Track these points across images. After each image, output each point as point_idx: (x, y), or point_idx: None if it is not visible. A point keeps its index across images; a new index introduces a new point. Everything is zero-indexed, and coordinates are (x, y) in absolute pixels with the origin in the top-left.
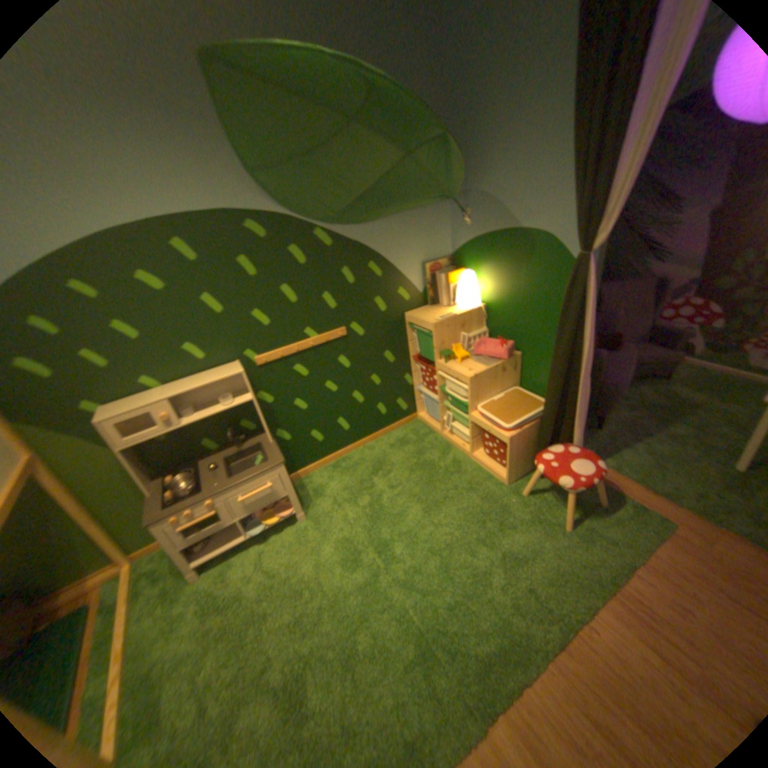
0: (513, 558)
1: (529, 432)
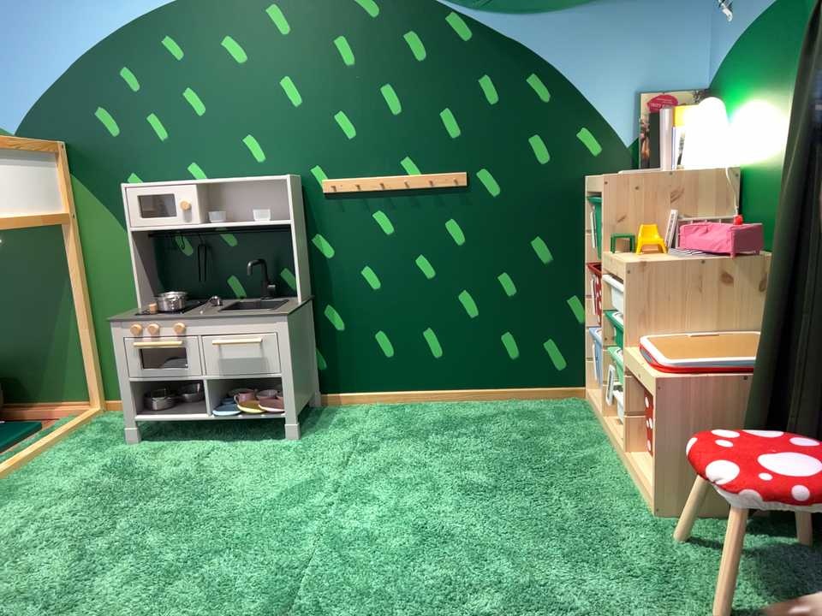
0: (549, 599)
1: (721, 391)
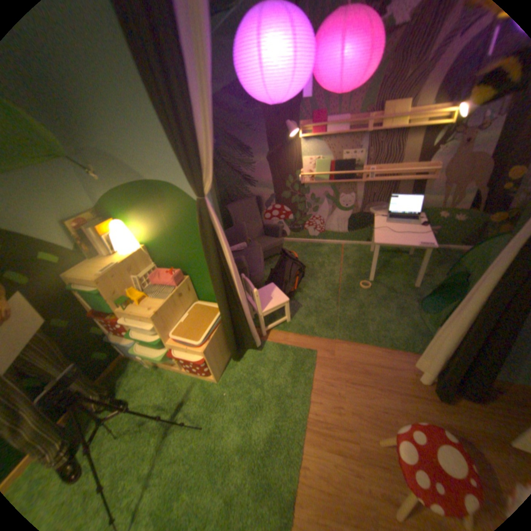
0: (239, 449)
1: (216, 337)
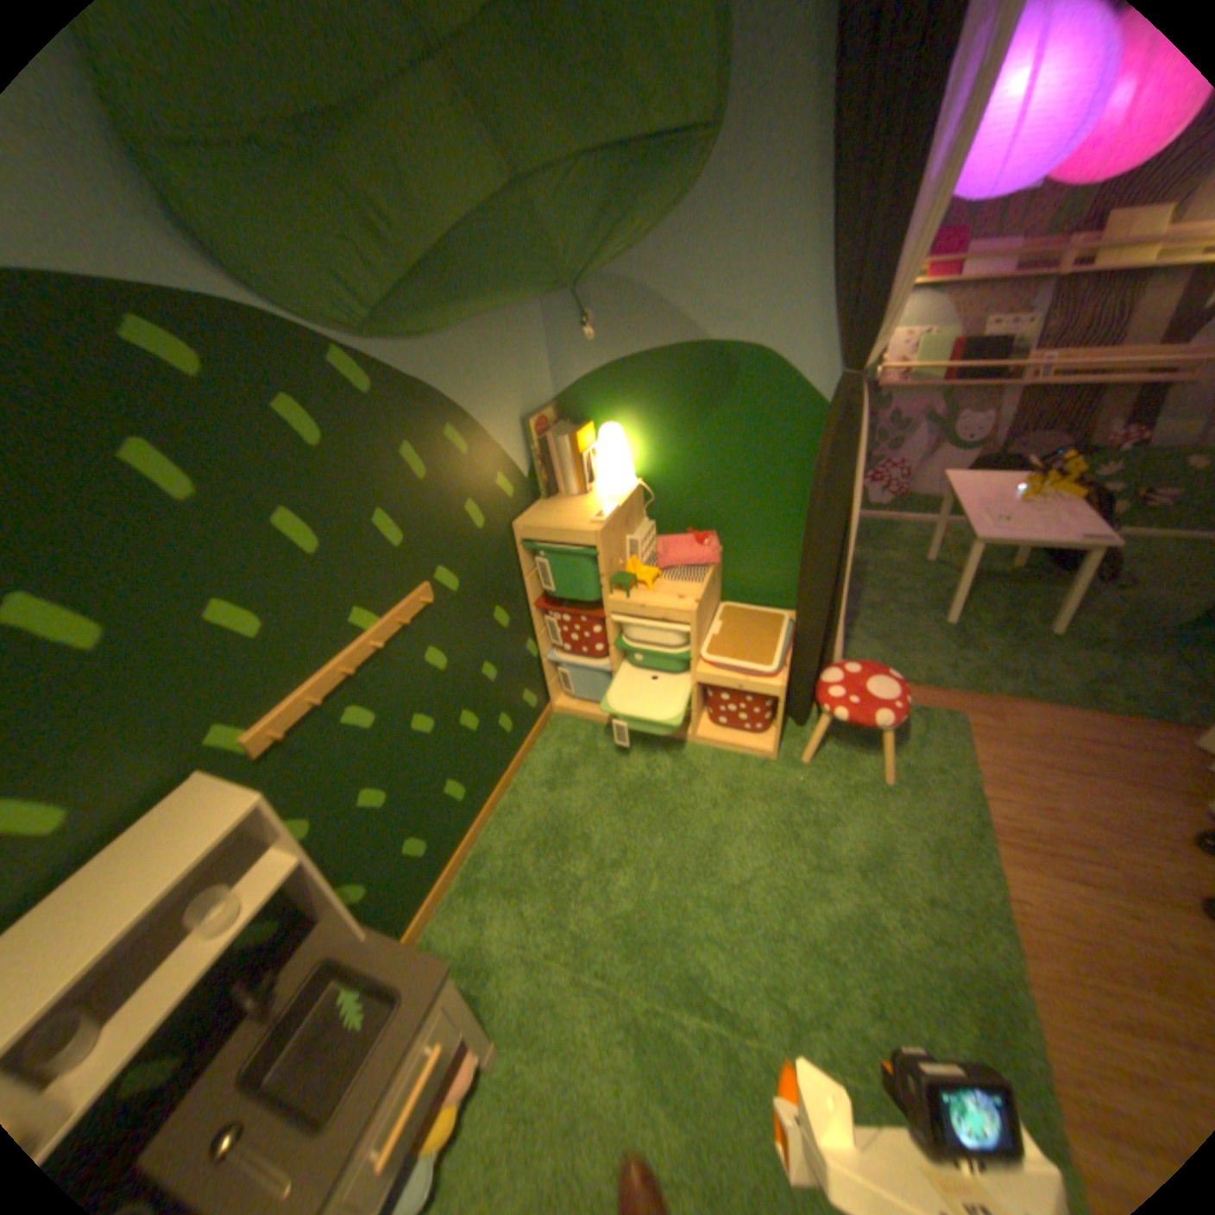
0: (871, 866)
1: (789, 665)
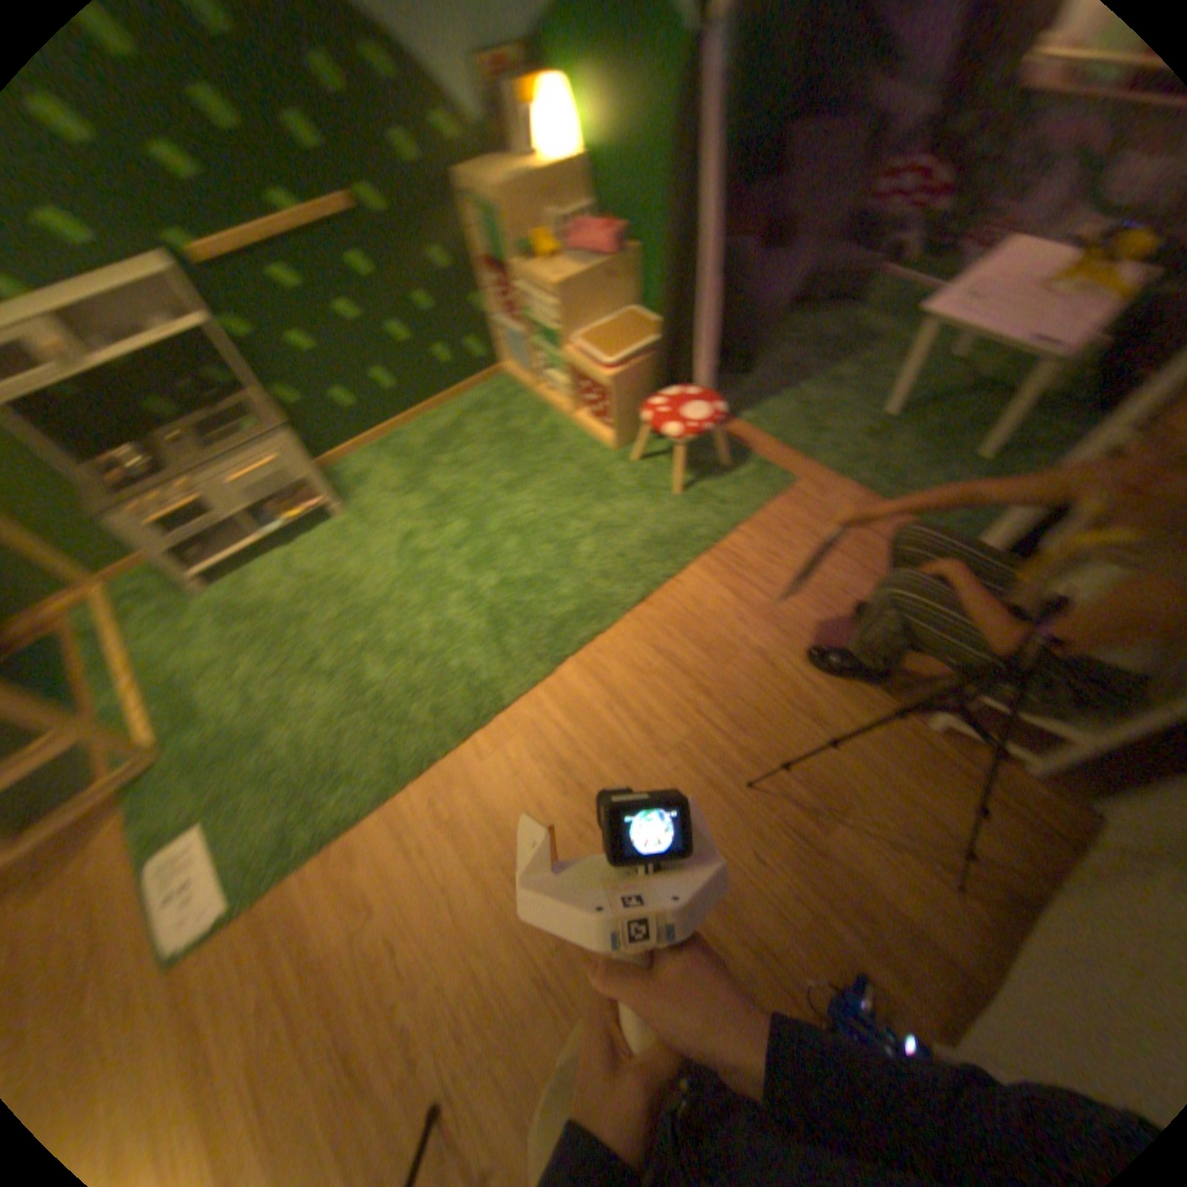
0: (608, 528)
1: (641, 371)
